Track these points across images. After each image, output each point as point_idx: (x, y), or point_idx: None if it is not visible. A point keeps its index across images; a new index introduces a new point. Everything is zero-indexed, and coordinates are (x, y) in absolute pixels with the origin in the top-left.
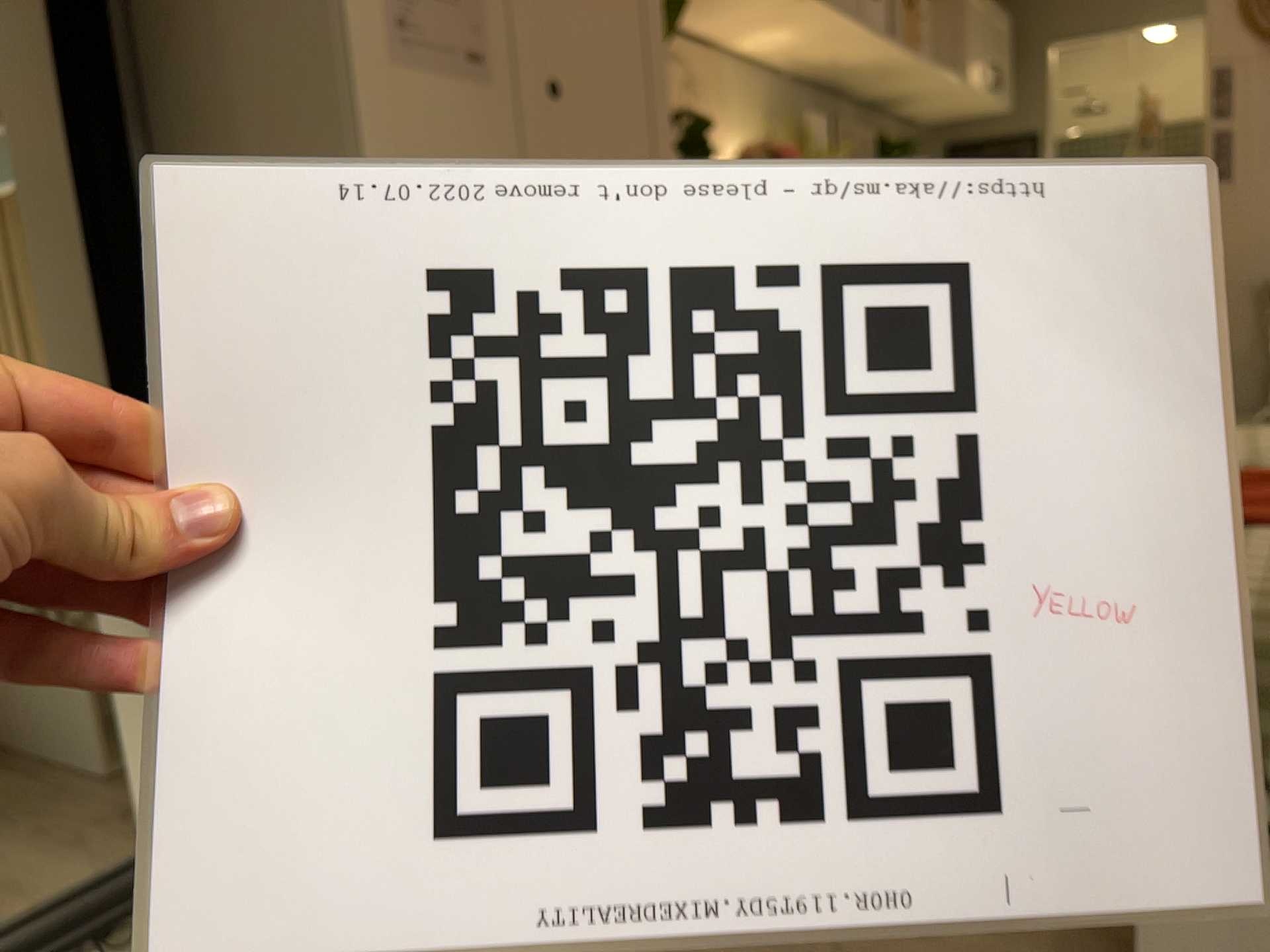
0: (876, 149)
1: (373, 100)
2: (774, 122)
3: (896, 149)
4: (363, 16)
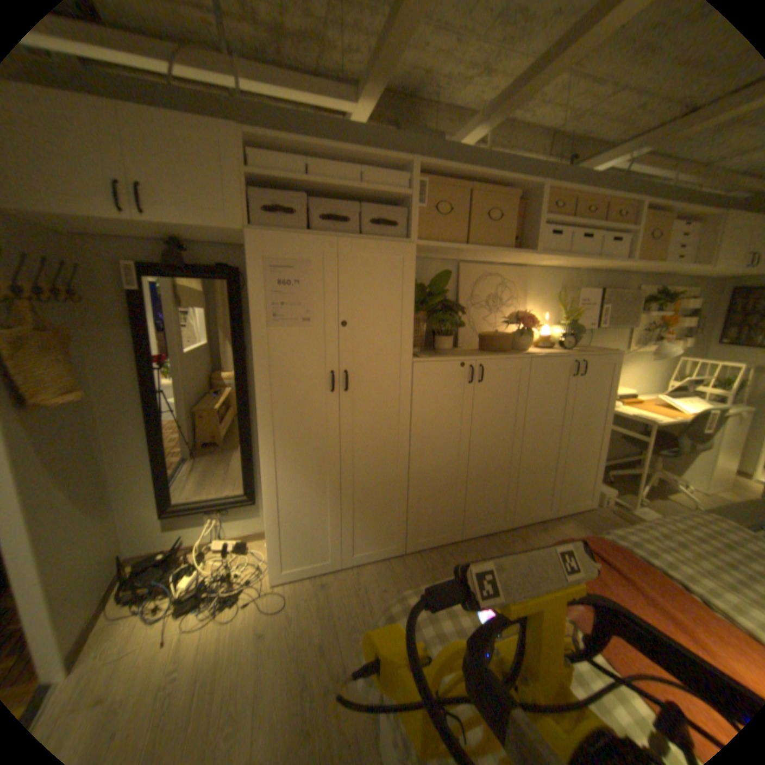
0: (654, 296)
1: (259, 340)
2: (569, 291)
3: (671, 295)
4: (257, 318)
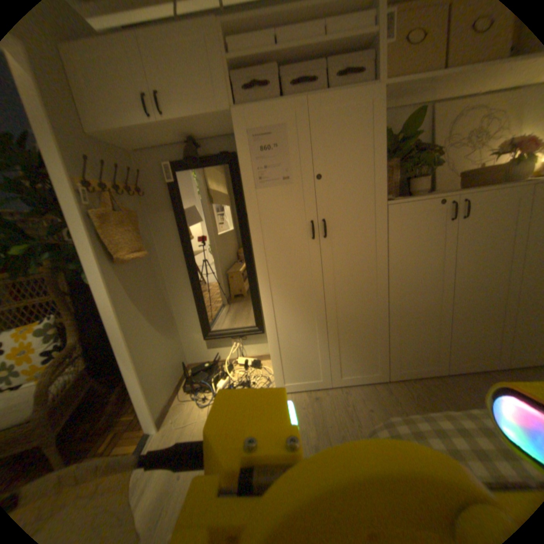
0: None
1: (249, 199)
2: None
3: None
4: (247, 180)
